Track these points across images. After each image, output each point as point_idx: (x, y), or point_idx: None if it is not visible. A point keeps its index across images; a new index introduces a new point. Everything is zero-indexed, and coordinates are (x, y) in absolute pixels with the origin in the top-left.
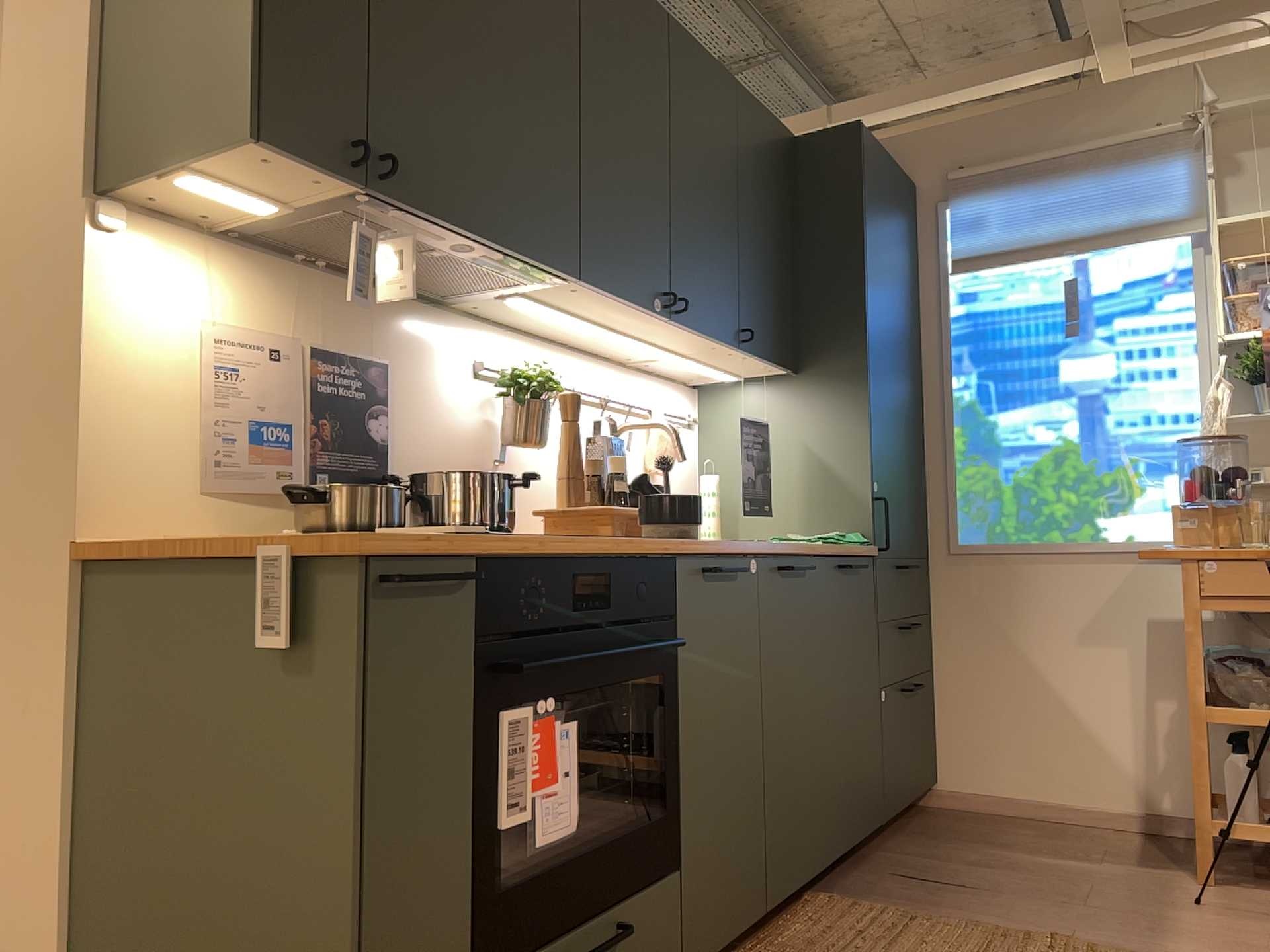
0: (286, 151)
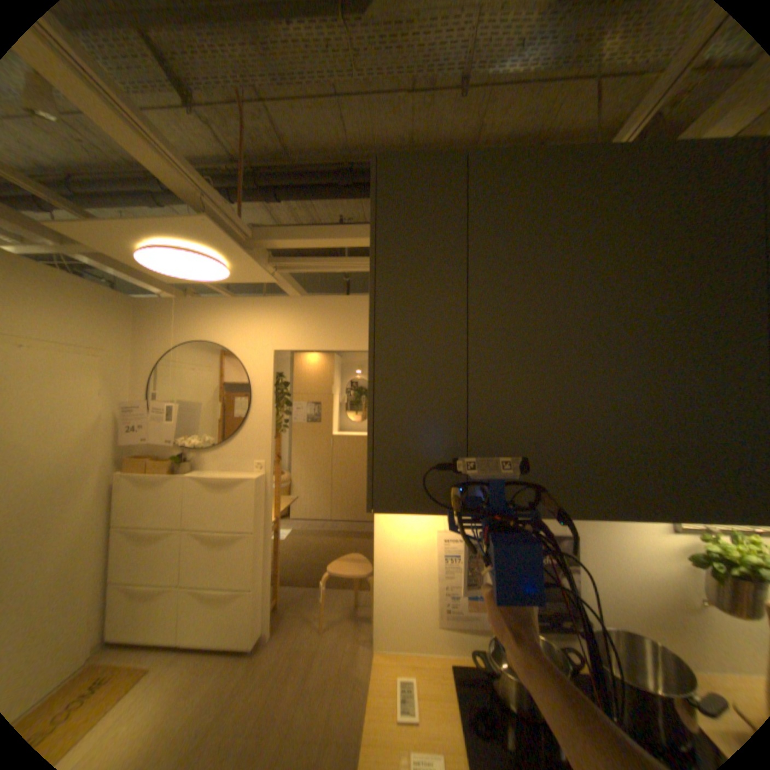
0: (398, 508)
